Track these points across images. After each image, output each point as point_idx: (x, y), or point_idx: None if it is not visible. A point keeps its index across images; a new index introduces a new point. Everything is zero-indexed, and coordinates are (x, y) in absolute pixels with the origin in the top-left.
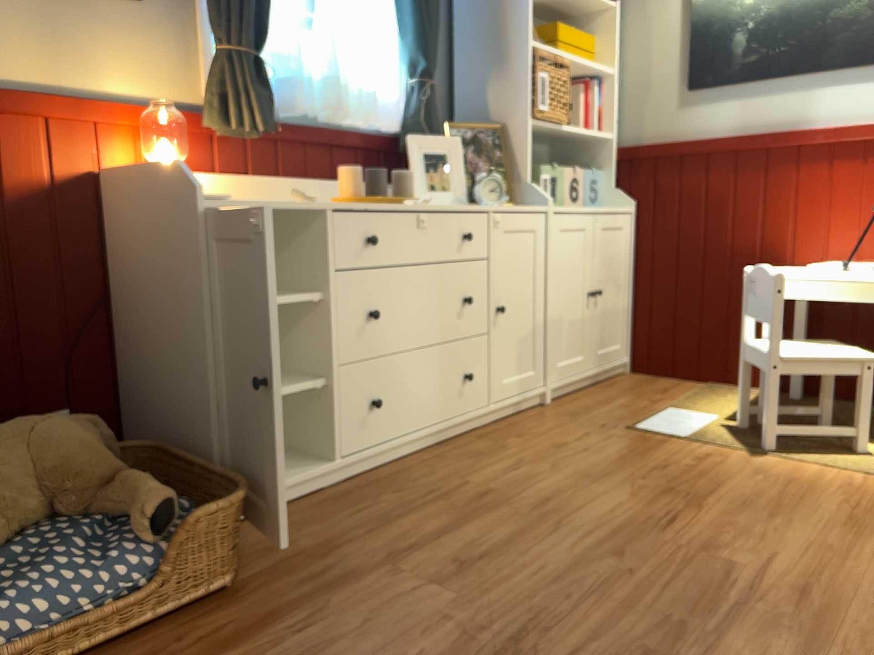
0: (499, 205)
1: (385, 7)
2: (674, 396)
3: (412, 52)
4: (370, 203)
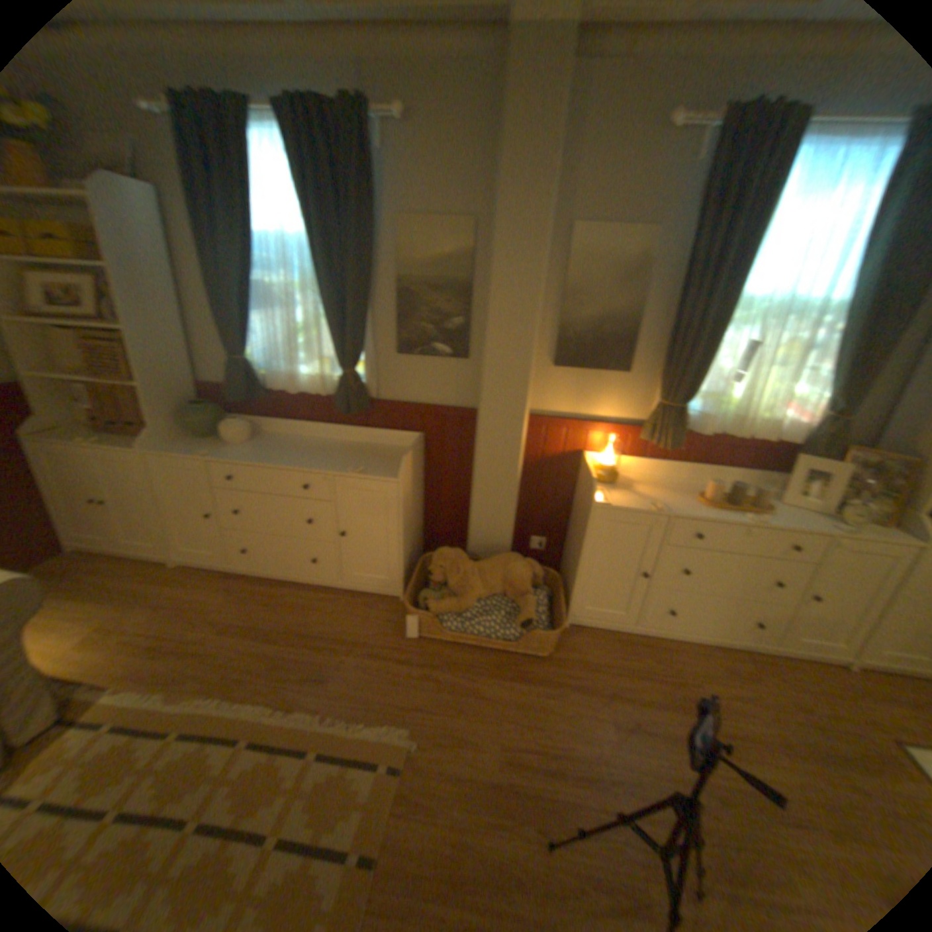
0: (859, 530)
1: (826, 358)
2: None
3: (836, 395)
4: (720, 509)
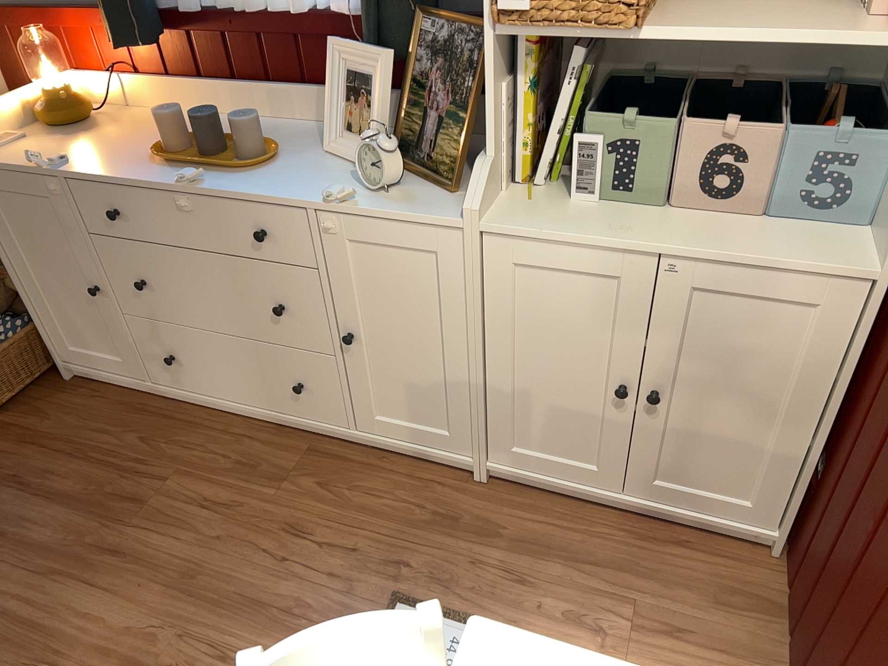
0: (373, 196)
1: None
2: (630, 645)
3: None
4: (175, 165)
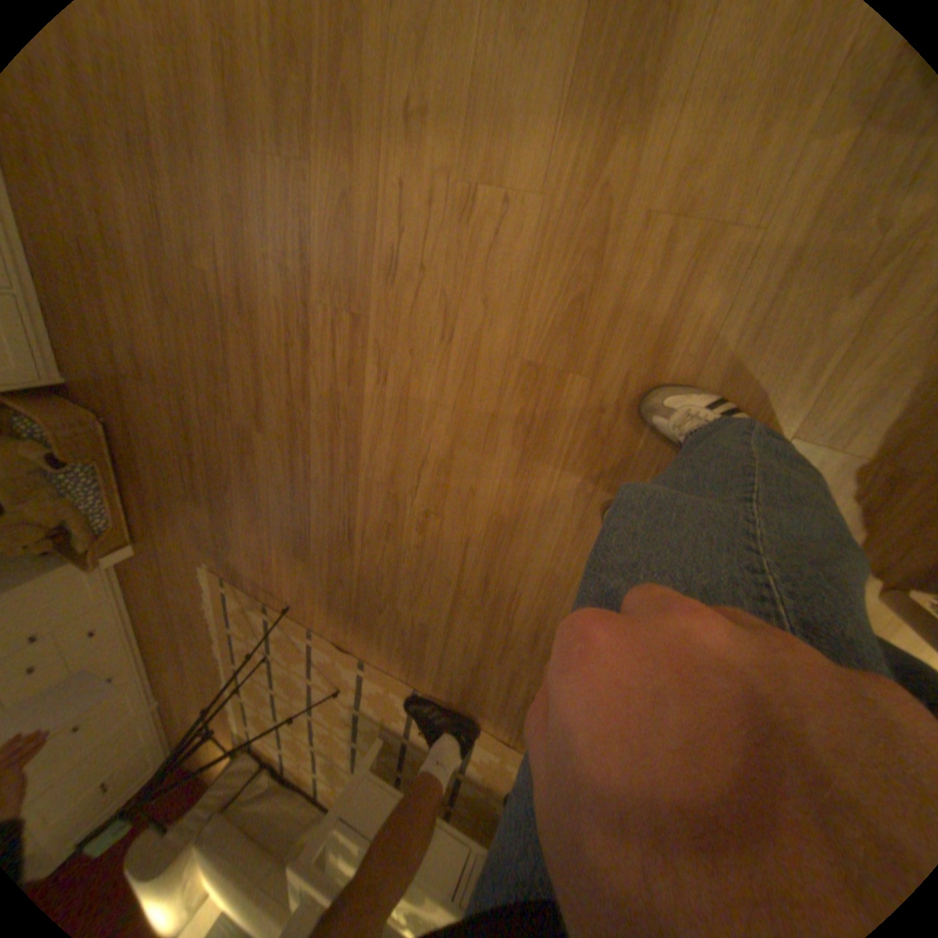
0: None
1: None
2: None
3: None
4: None
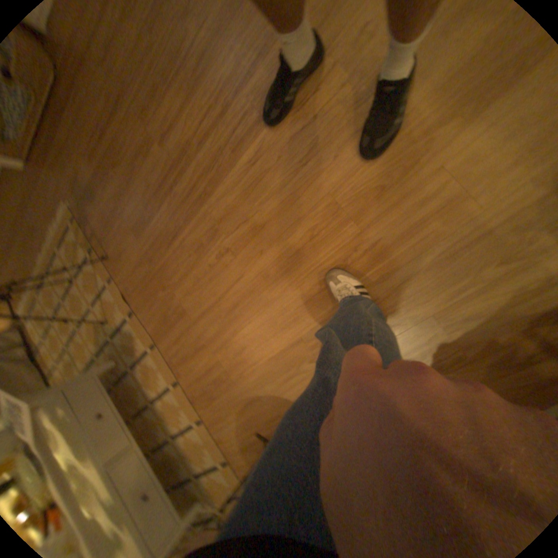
0: None
1: None
2: None
3: None
4: None
